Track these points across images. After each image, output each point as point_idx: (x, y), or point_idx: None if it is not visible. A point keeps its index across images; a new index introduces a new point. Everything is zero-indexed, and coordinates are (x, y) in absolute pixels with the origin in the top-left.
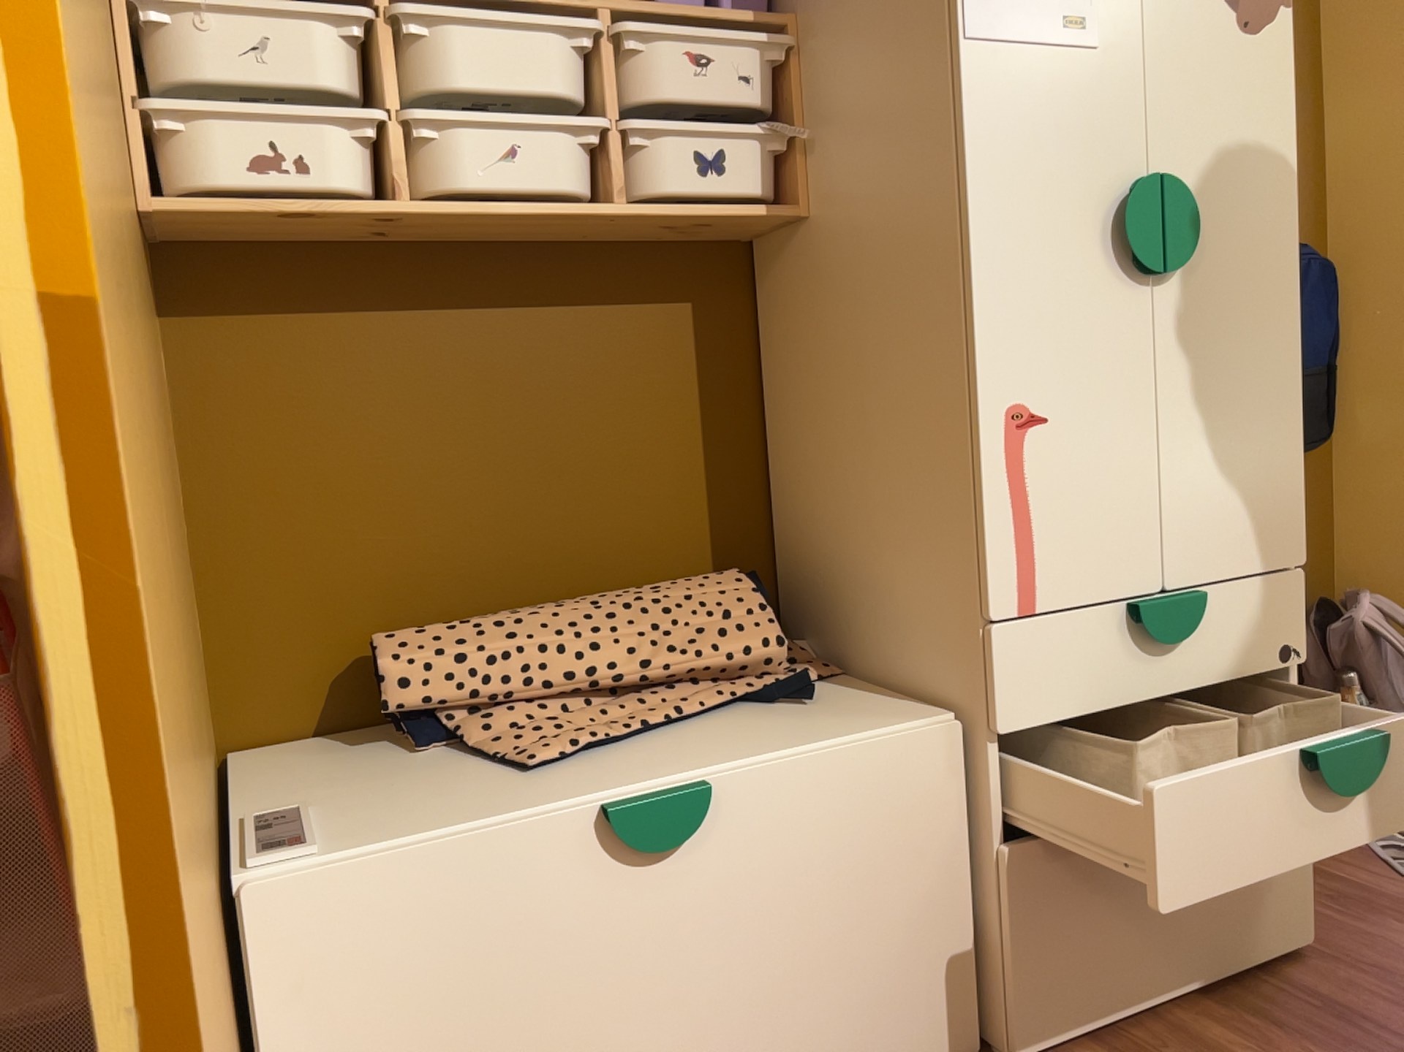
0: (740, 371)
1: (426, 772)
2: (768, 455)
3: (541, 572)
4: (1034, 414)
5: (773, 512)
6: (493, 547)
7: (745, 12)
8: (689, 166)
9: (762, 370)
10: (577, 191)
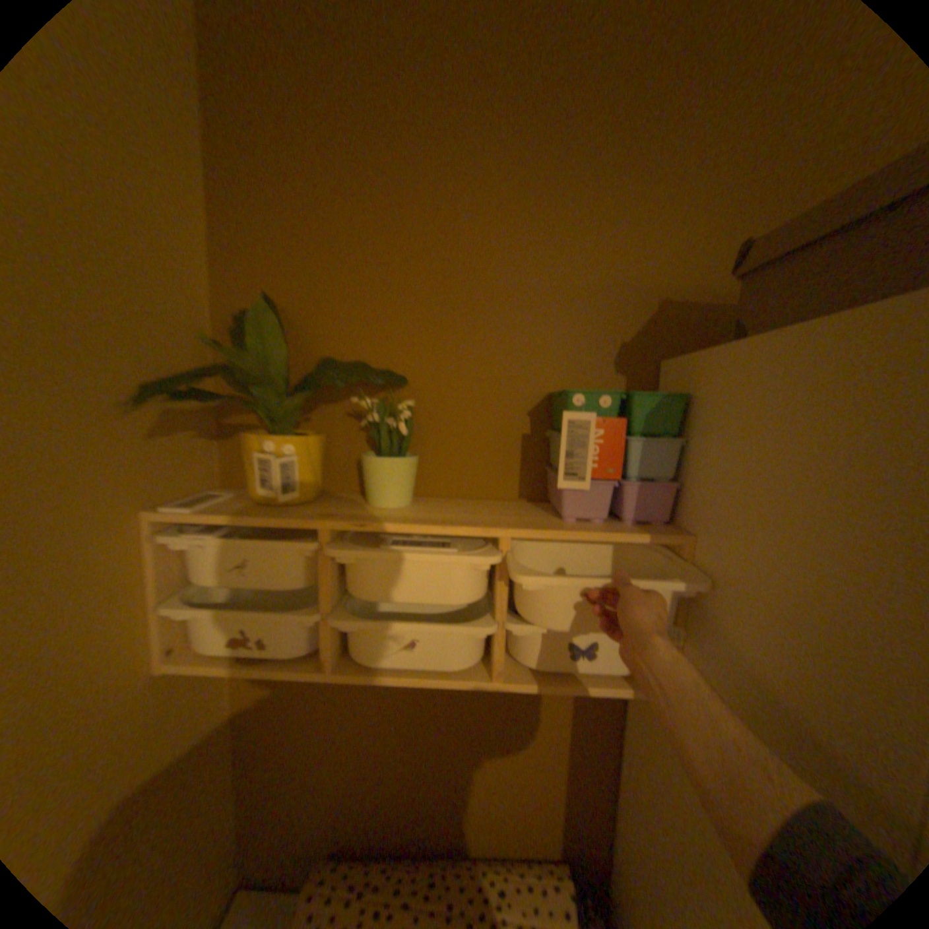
0: (605, 725)
1: None
2: (617, 787)
3: (435, 827)
4: None
5: (614, 824)
6: (406, 807)
7: (641, 532)
8: (563, 655)
9: (623, 729)
10: (464, 664)
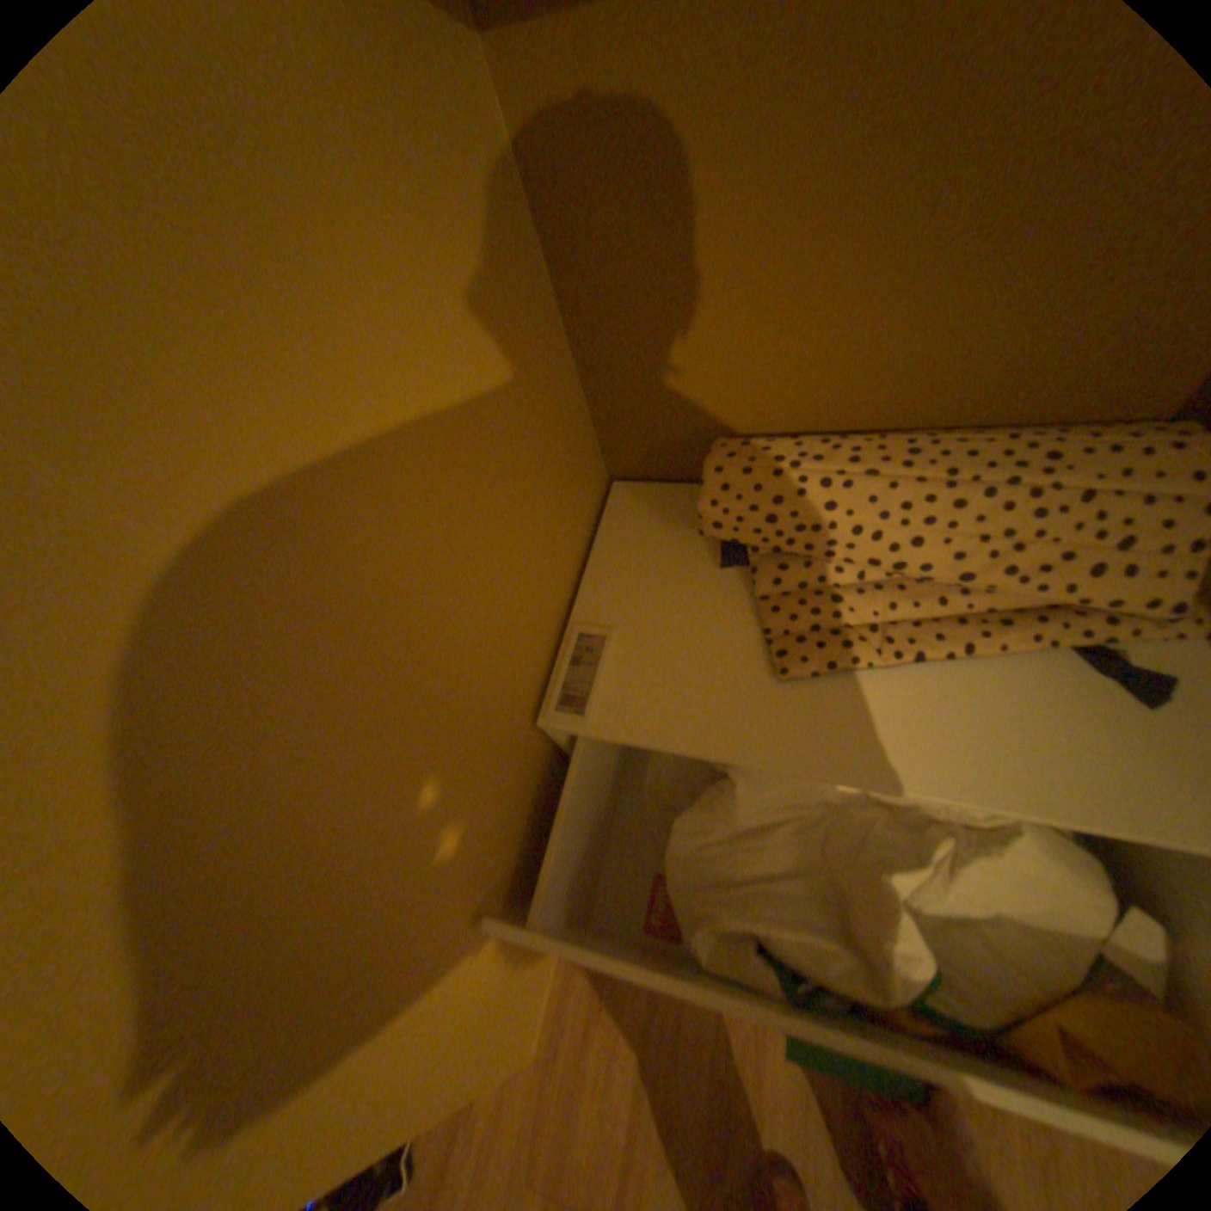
0: None
1: (707, 613)
2: None
3: (915, 381)
4: None
5: None
6: (866, 350)
7: None
8: None
9: None
10: None
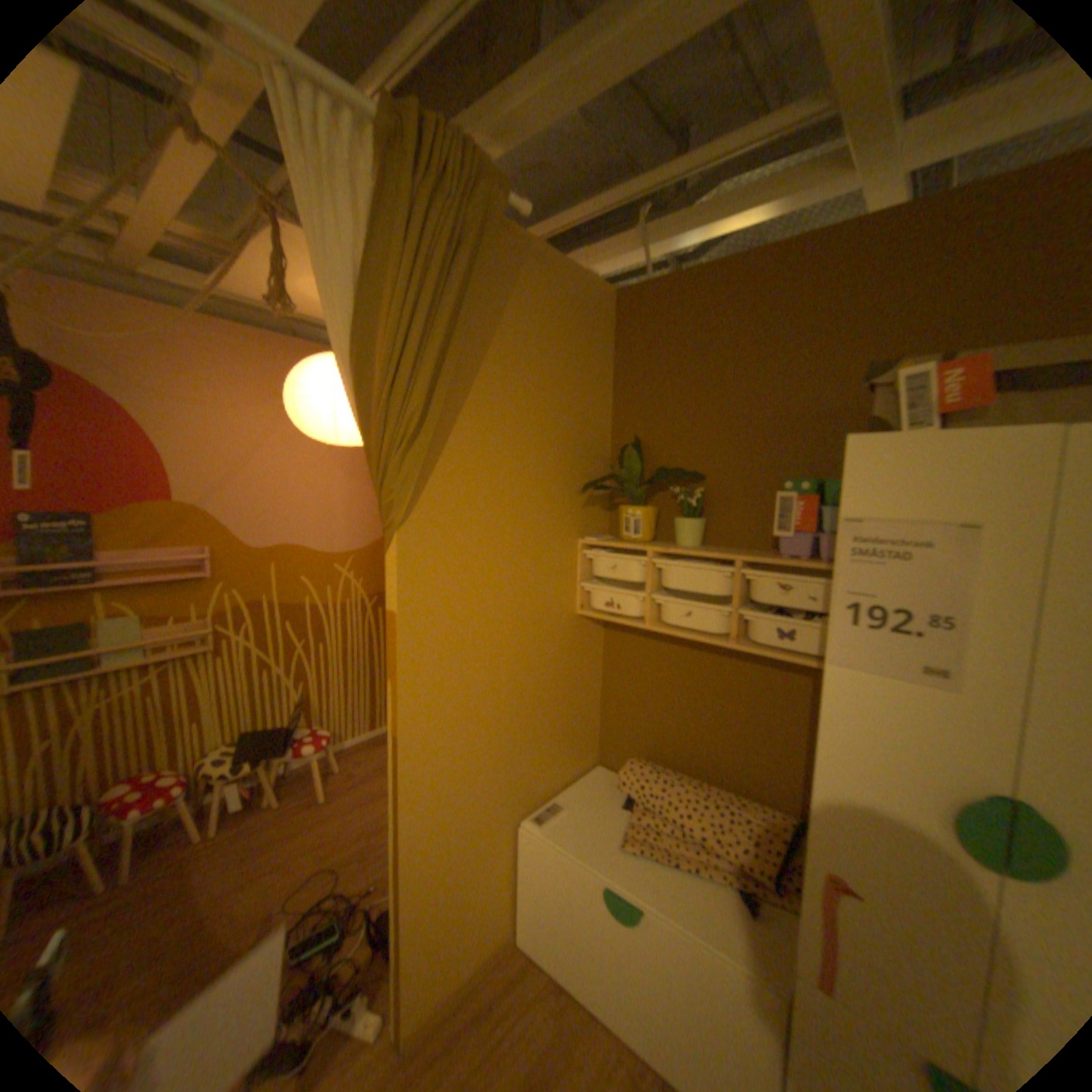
0: None
1: (607, 821)
2: None
3: (709, 765)
4: (848, 887)
5: None
6: (692, 745)
7: (820, 563)
8: (771, 634)
9: None
10: (714, 632)
